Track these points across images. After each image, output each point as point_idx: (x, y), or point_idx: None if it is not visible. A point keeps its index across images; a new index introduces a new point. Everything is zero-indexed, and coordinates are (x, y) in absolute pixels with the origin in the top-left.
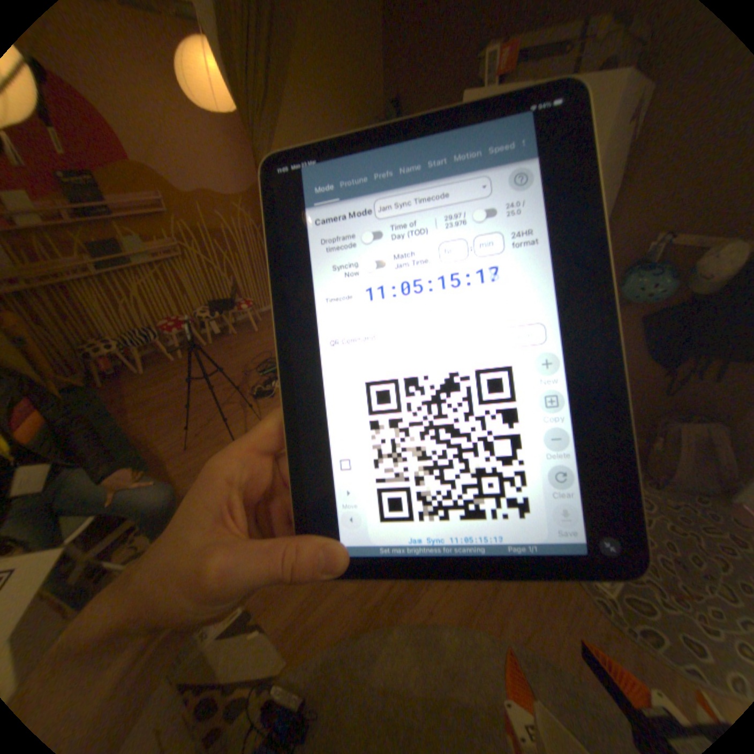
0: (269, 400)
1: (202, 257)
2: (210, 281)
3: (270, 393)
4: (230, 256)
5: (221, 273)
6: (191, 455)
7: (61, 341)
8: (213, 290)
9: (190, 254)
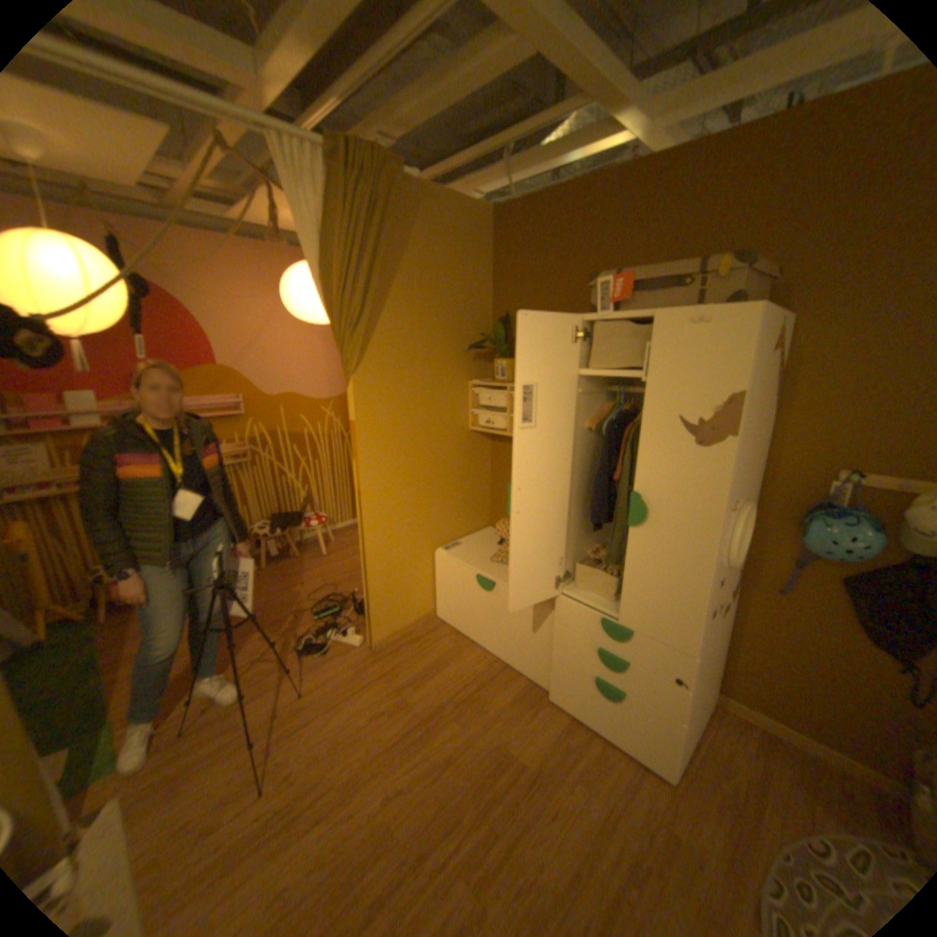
0: (319, 660)
1: (276, 463)
2: (280, 490)
3: (323, 647)
4: (309, 462)
5: (295, 481)
6: (184, 748)
7: (76, 559)
8: (281, 501)
9: (262, 459)
